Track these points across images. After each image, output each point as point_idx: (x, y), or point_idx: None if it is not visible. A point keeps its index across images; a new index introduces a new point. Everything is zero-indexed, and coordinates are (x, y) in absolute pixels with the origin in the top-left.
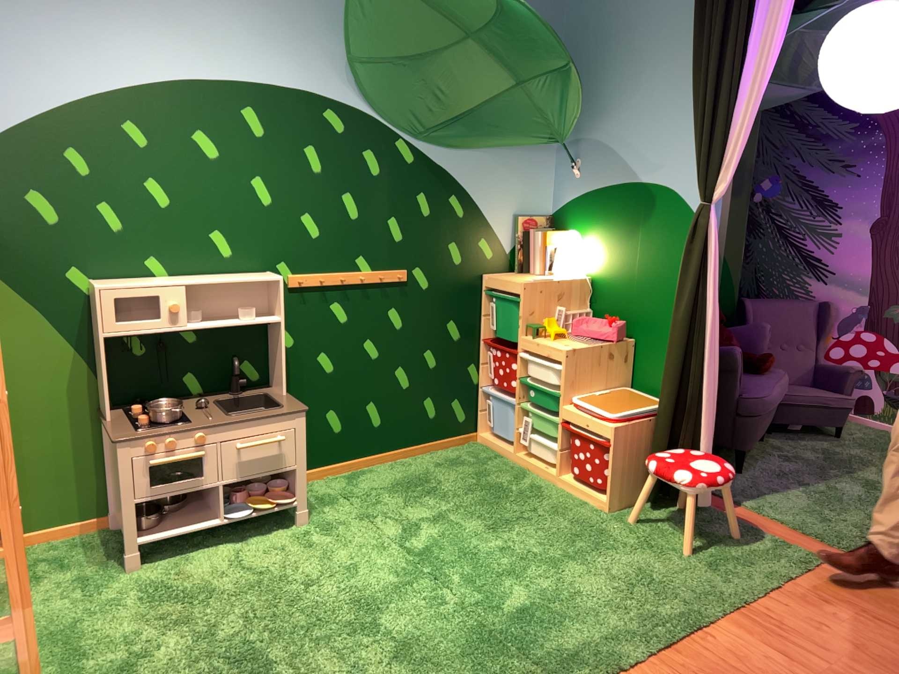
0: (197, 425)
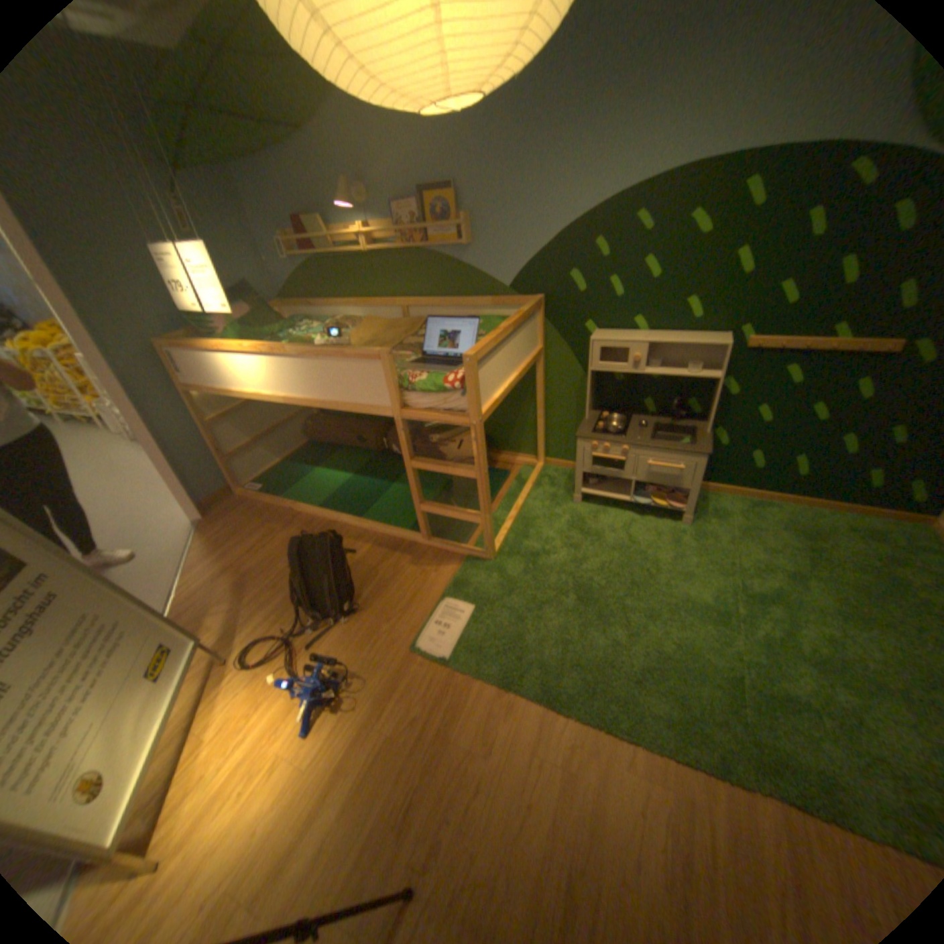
0: (625, 442)
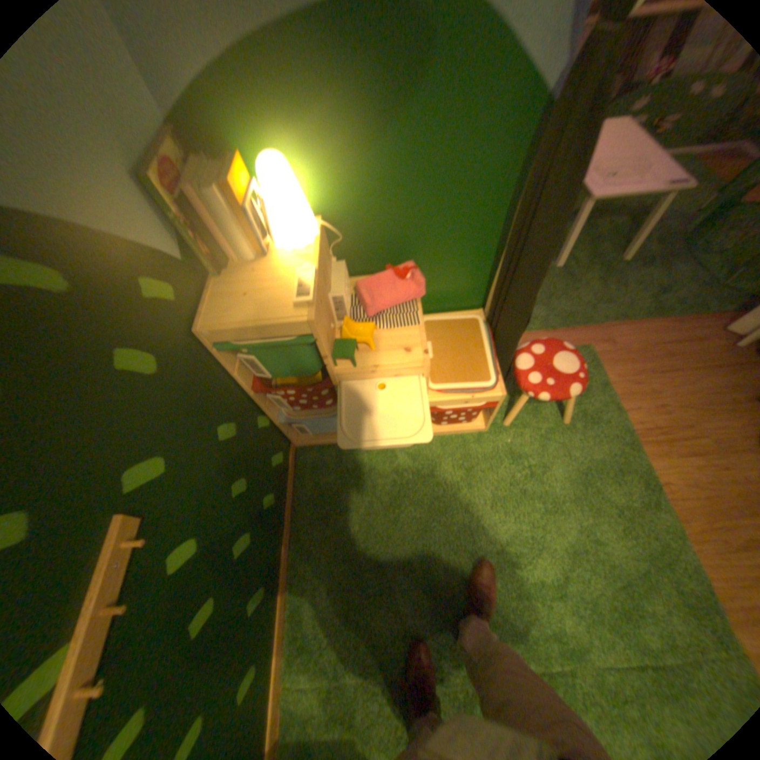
0: None
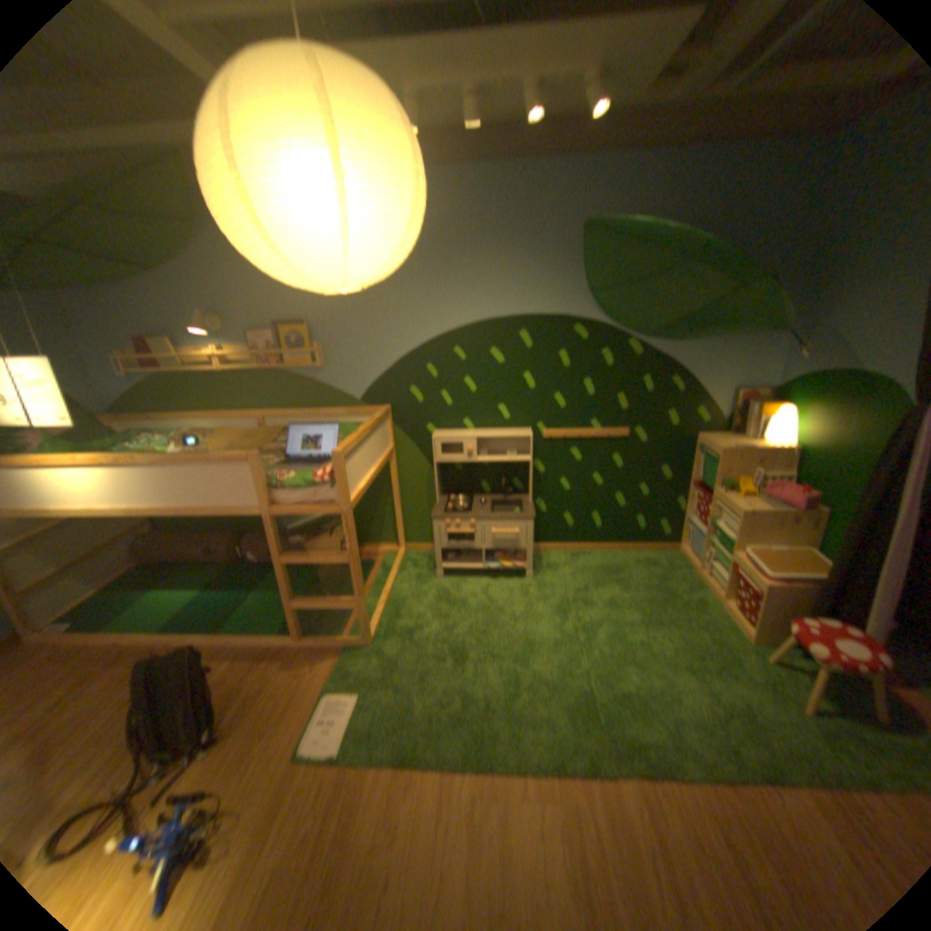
0: (472, 515)
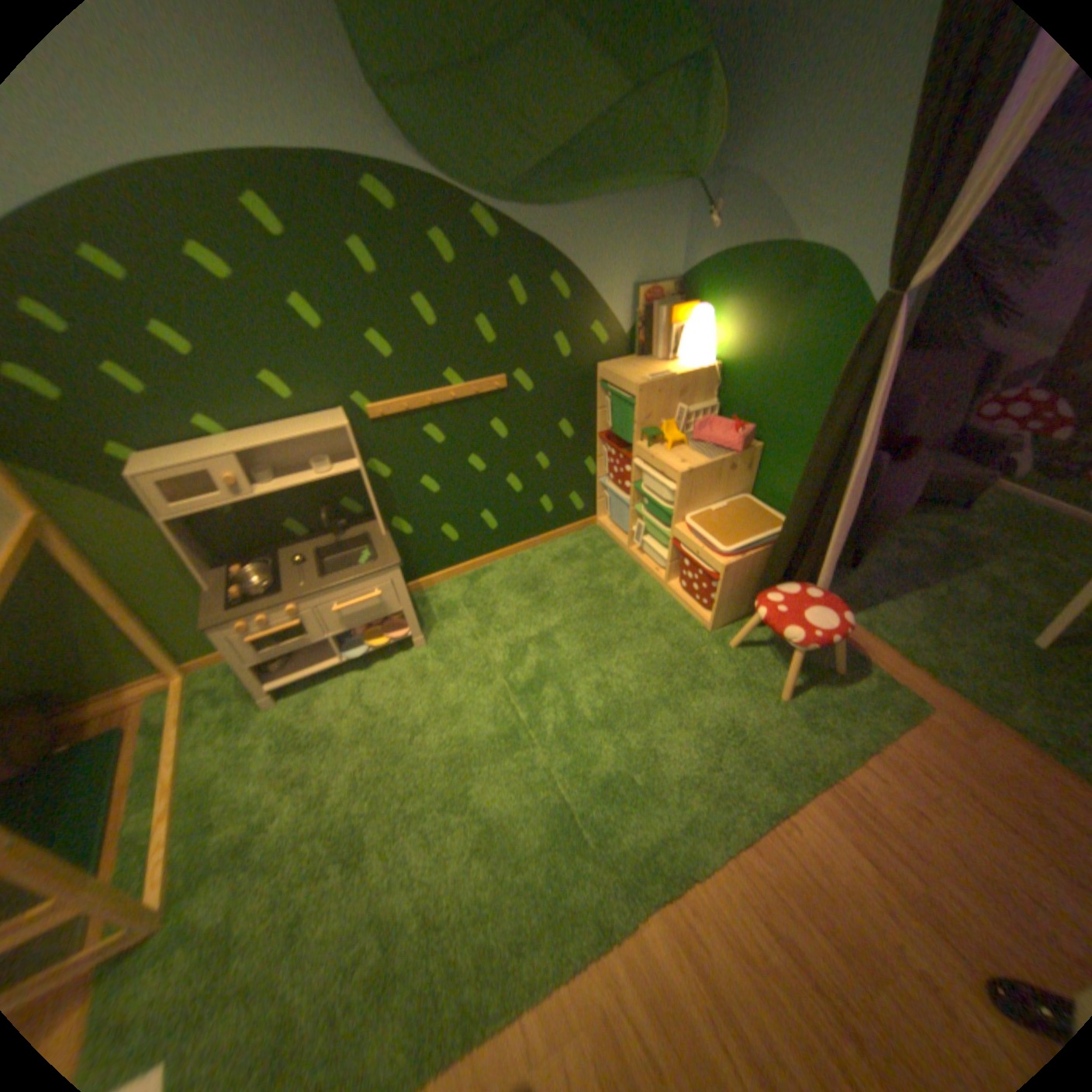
0: (287, 598)
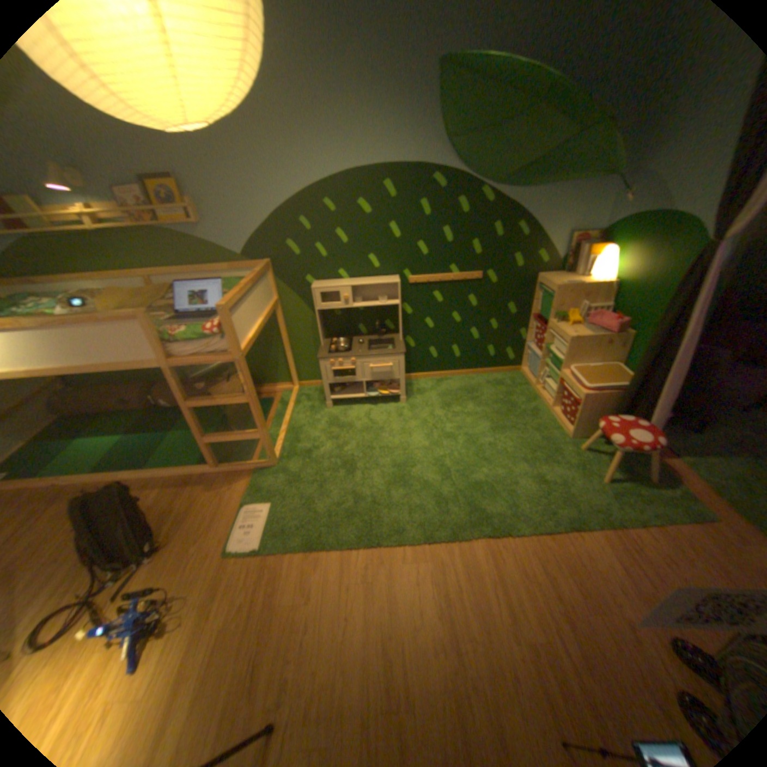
0: (353, 355)
